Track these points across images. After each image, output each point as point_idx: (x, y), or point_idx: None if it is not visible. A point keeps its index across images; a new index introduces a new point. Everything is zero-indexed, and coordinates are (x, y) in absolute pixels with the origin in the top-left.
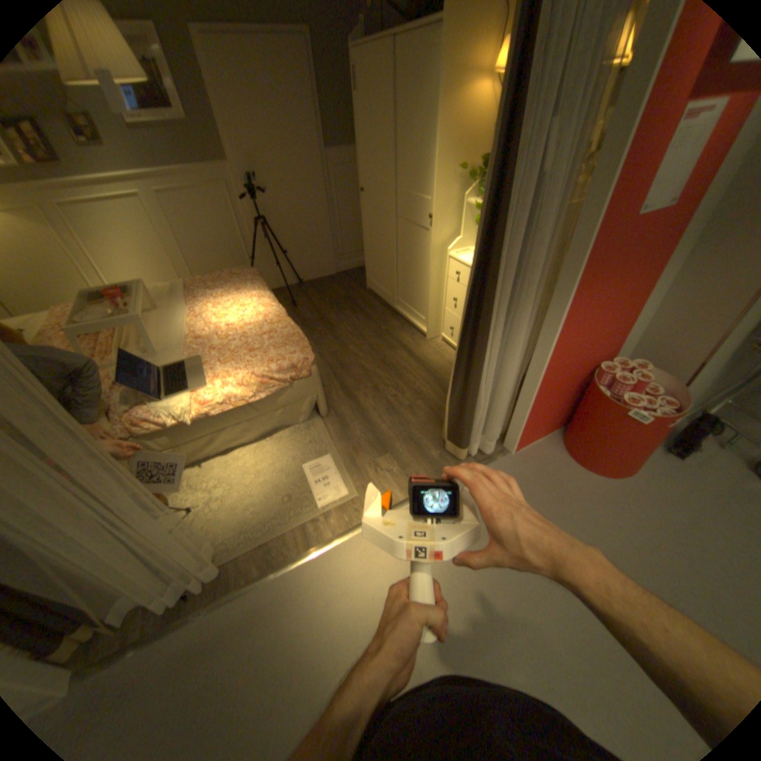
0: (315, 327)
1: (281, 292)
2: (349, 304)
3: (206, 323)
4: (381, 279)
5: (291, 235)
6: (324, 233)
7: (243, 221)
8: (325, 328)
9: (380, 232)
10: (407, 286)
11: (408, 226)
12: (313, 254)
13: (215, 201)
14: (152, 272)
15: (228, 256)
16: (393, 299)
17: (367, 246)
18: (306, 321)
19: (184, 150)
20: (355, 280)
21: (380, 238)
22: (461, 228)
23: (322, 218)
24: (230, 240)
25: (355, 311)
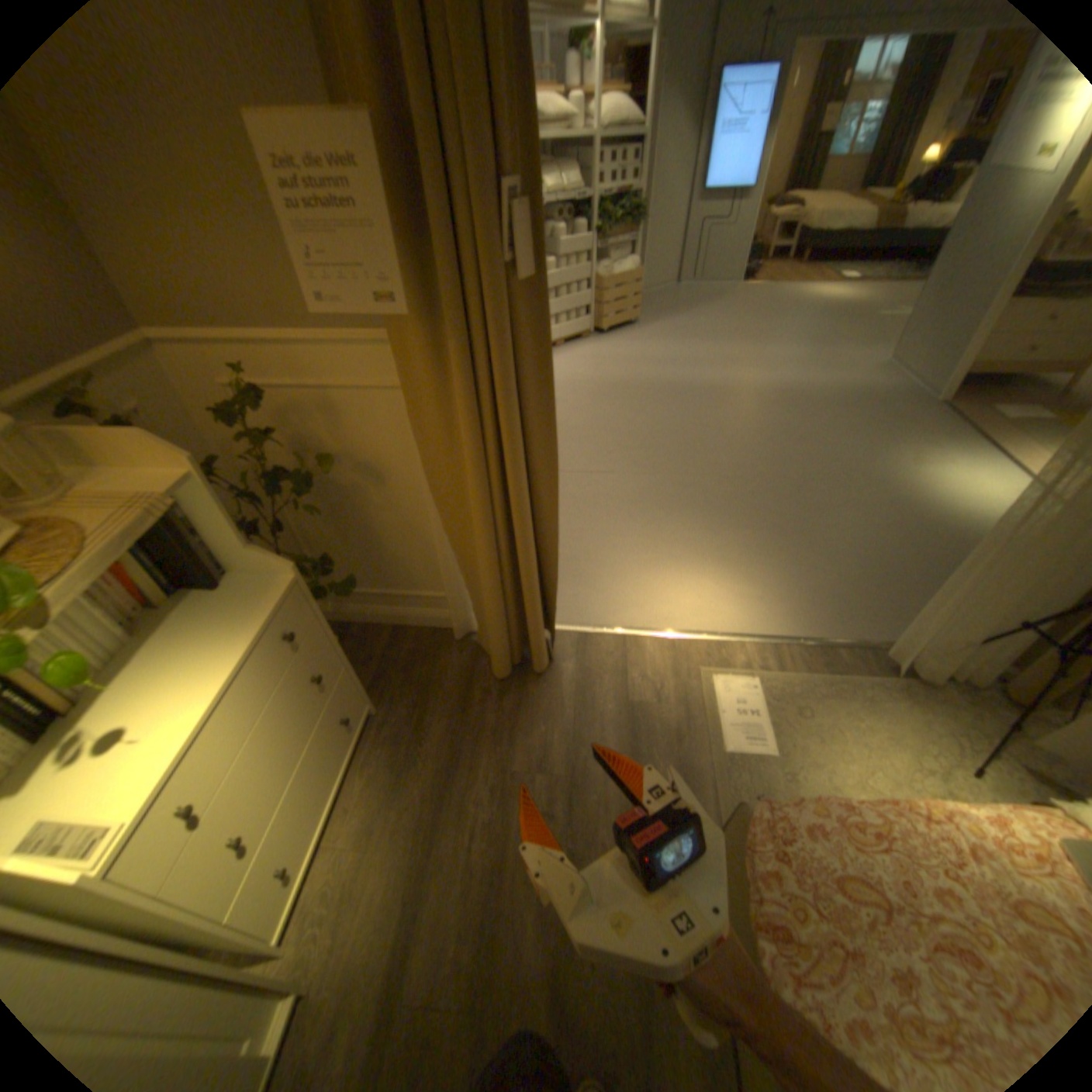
0: None
1: None
2: None
3: None
4: None
5: None
6: None
7: None
8: None
9: None
10: None
11: None
12: None
13: None
14: None
15: None
16: None
17: None
18: None
19: None
20: None
21: None
22: None
23: None
24: None
25: None
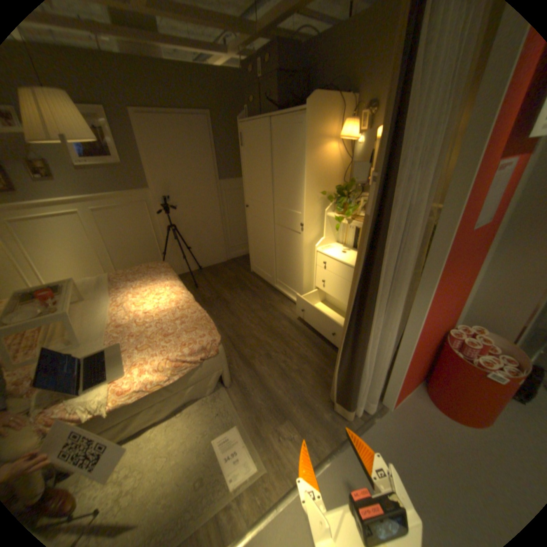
0: (213, 304)
1: (185, 276)
2: (239, 284)
3: (126, 311)
4: (263, 265)
5: (194, 236)
6: (218, 233)
7: (158, 227)
8: (222, 305)
9: (261, 233)
10: (284, 271)
11: (283, 230)
12: (210, 248)
13: (137, 215)
14: (82, 267)
15: (145, 253)
16: (273, 280)
17: (251, 242)
18: (206, 299)
19: (117, 182)
20: (241, 265)
21: (261, 237)
22: (323, 232)
23: (217, 224)
24: (148, 241)
25: (244, 289)
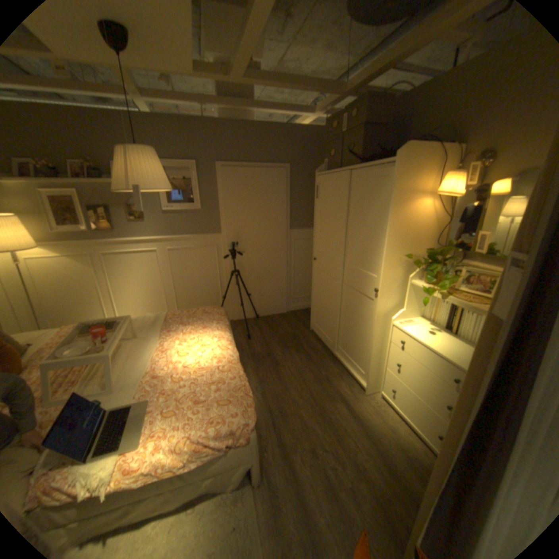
0: (262, 362)
1: (240, 323)
2: (294, 342)
3: (167, 361)
4: (323, 326)
5: (256, 282)
6: (281, 283)
7: (223, 271)
8: (270, 365)
9: (326, 290)
10: (347, 339)
11: (352, 292)
12: (270, 297)
13: (206, 257)
14: (149, 301)
15: (206, 294)
16: (333, 346)
17: (314, 298)
18: (255, 355)
19: (194, 226)
20: (300, 320)
21: (325, 295)
22: (403, 301)
23: (281, 273)
24: (211, 283)
25: (298, 350)
